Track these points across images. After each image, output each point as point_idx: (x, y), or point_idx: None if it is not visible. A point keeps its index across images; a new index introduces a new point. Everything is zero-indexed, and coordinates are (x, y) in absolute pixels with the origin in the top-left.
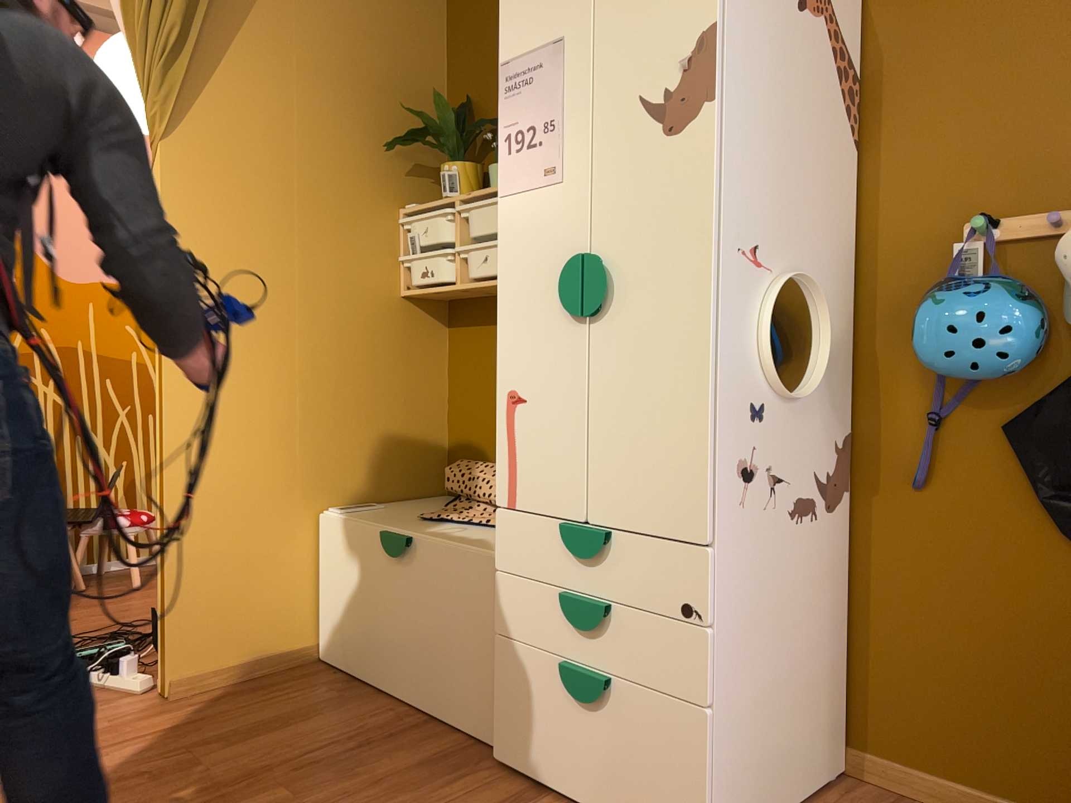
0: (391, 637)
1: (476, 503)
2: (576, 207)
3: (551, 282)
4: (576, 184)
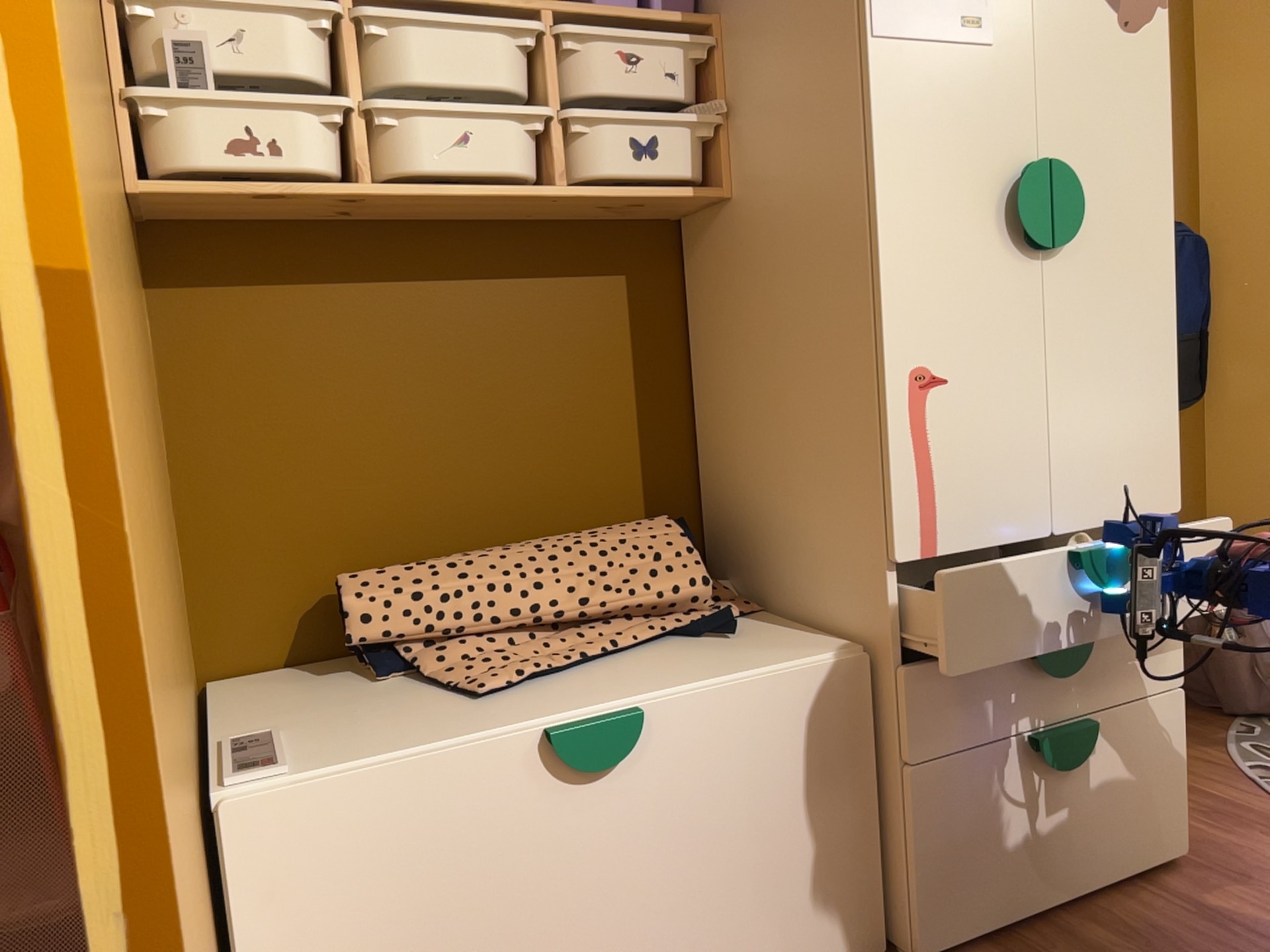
0: (593, 945)
1: (478, 638)
2: (1017, 91)
3: (983, 196)
4: (1015, 56)
